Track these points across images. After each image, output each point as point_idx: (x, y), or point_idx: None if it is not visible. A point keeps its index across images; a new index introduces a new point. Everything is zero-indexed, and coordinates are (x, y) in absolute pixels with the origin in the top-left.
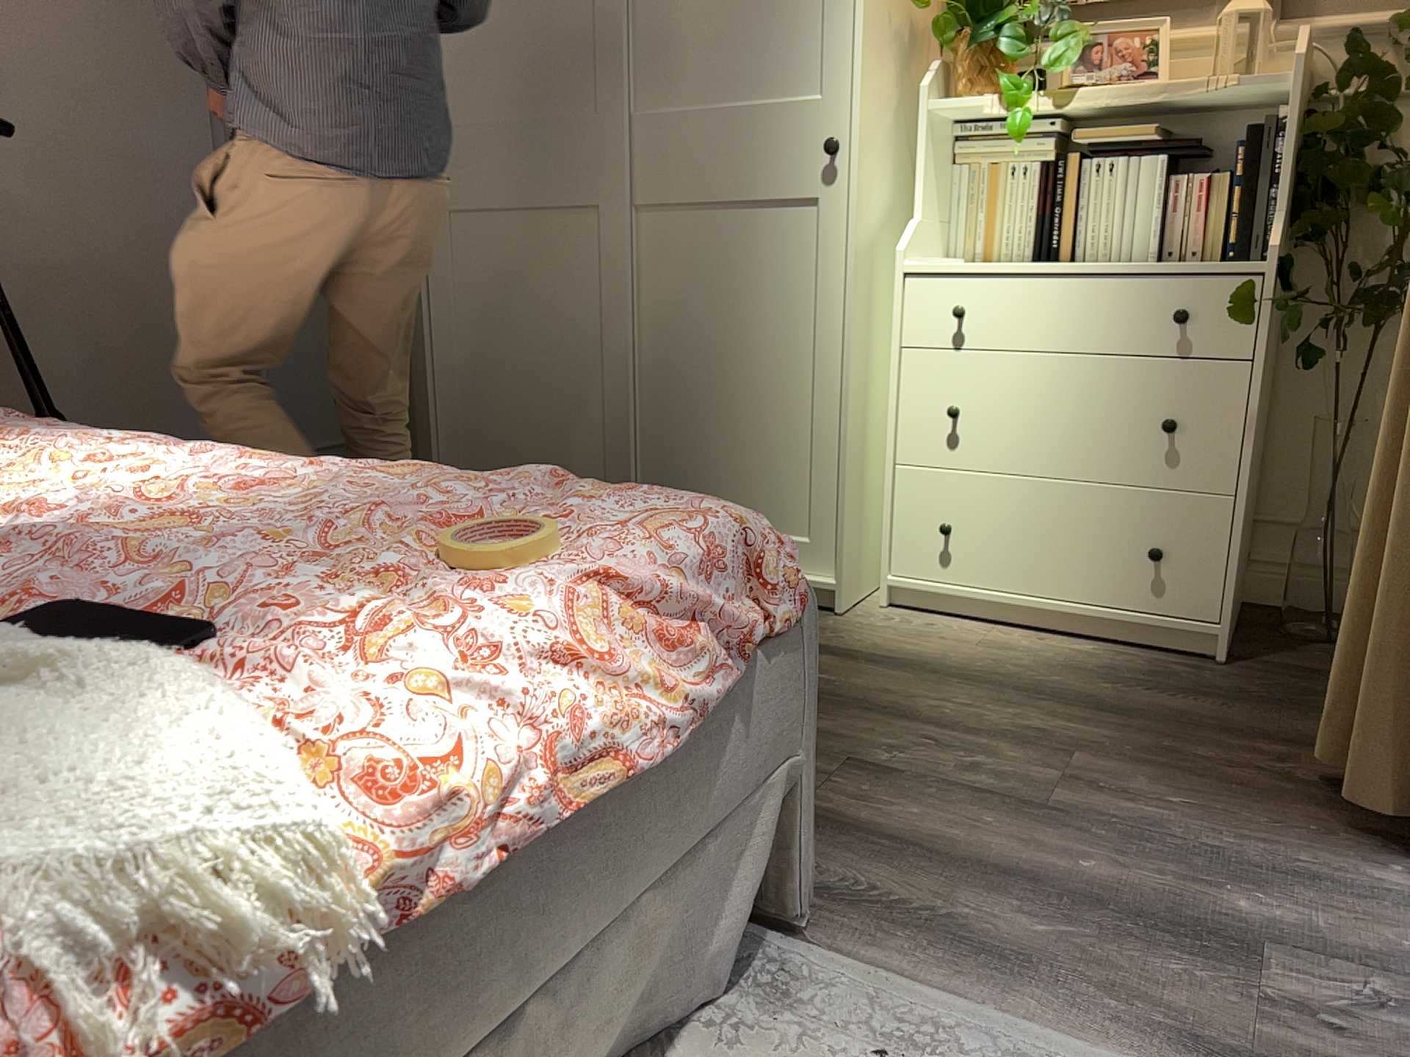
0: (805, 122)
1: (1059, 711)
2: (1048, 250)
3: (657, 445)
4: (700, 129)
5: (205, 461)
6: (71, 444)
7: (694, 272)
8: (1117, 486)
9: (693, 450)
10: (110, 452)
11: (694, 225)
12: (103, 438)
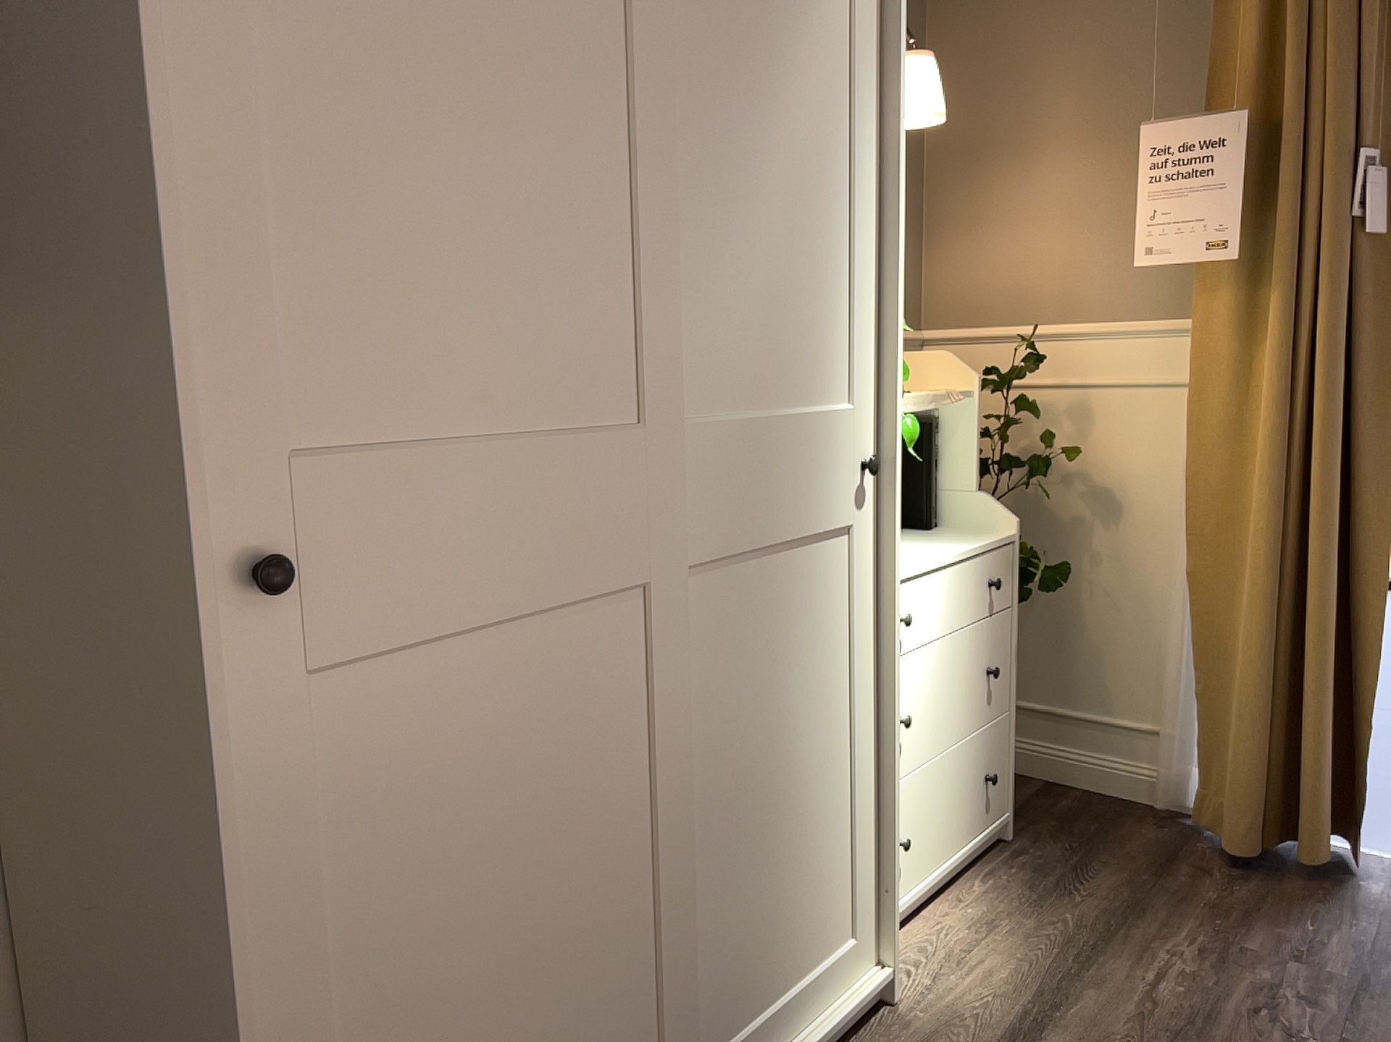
0: (845, 433)
1: (1141, 932)
2: None
3: (705, 943)
4: (752, 443)
5: None
6: None
7: (744, 652)
8: (972, 736)
9: (746, 915)
10: None
11: (743, 584)
12: None
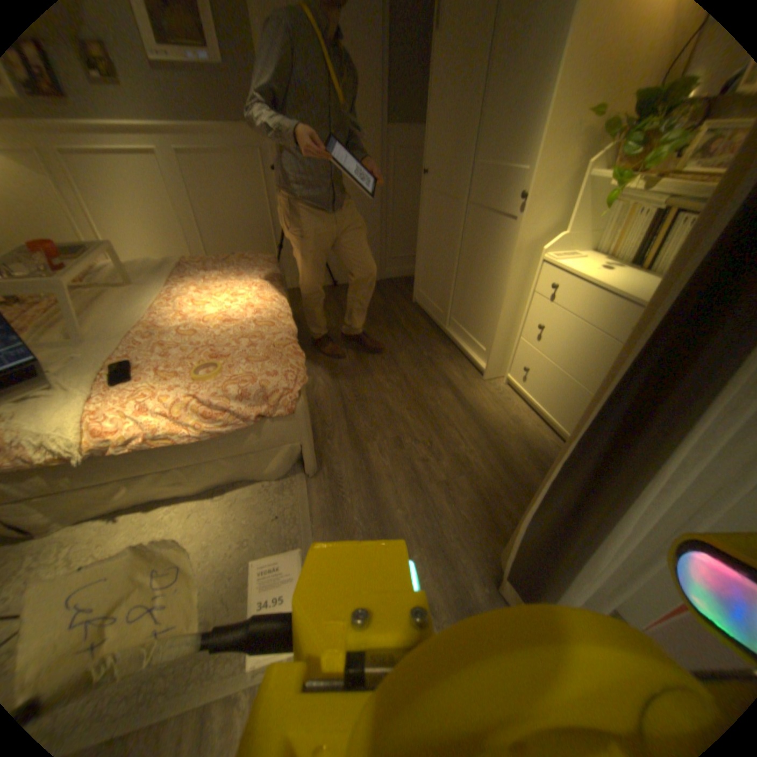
0: (522, 178)
1: (492, 455)
2: (642, 257)
3: (459, 295)
4: (491, 172)
5: (252, 299)
6: (249, 280)
7: (479, 235)
8: (586, 387)
9: (467, 301)
10: (254, 285)
11: (483, 215)
12: (258, 279)
